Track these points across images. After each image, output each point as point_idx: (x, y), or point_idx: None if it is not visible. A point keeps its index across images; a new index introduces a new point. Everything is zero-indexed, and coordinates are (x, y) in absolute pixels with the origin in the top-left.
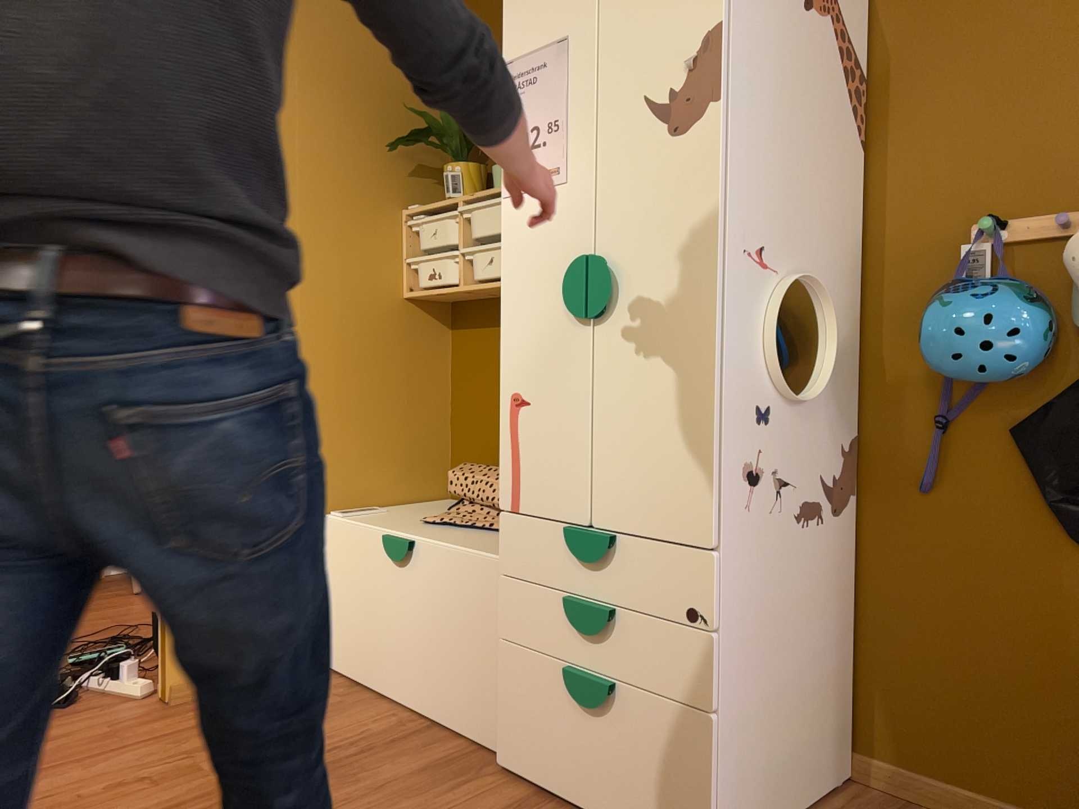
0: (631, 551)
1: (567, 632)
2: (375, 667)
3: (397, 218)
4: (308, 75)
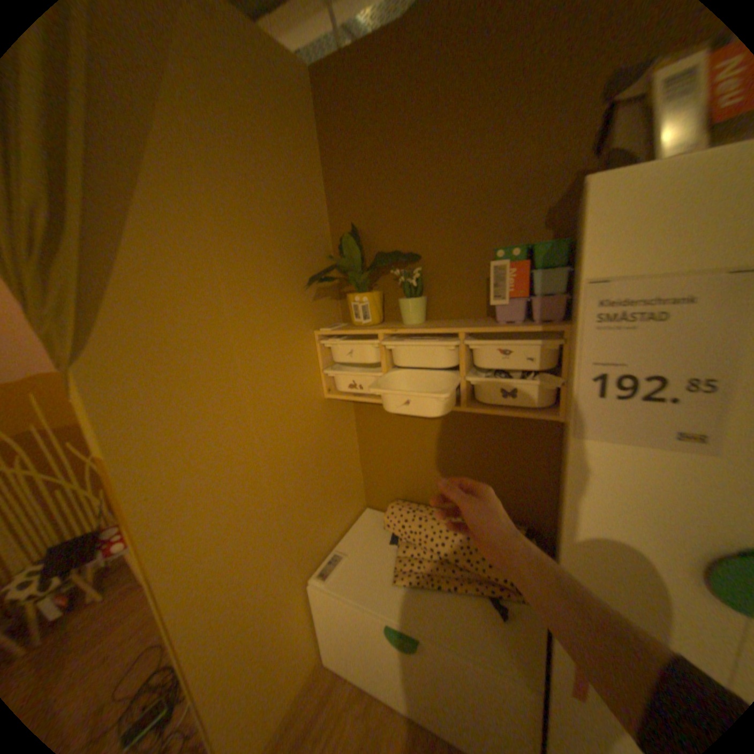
0: None
1: None
2: (381, 689)
3: (312, 340)
4: (218, 229)
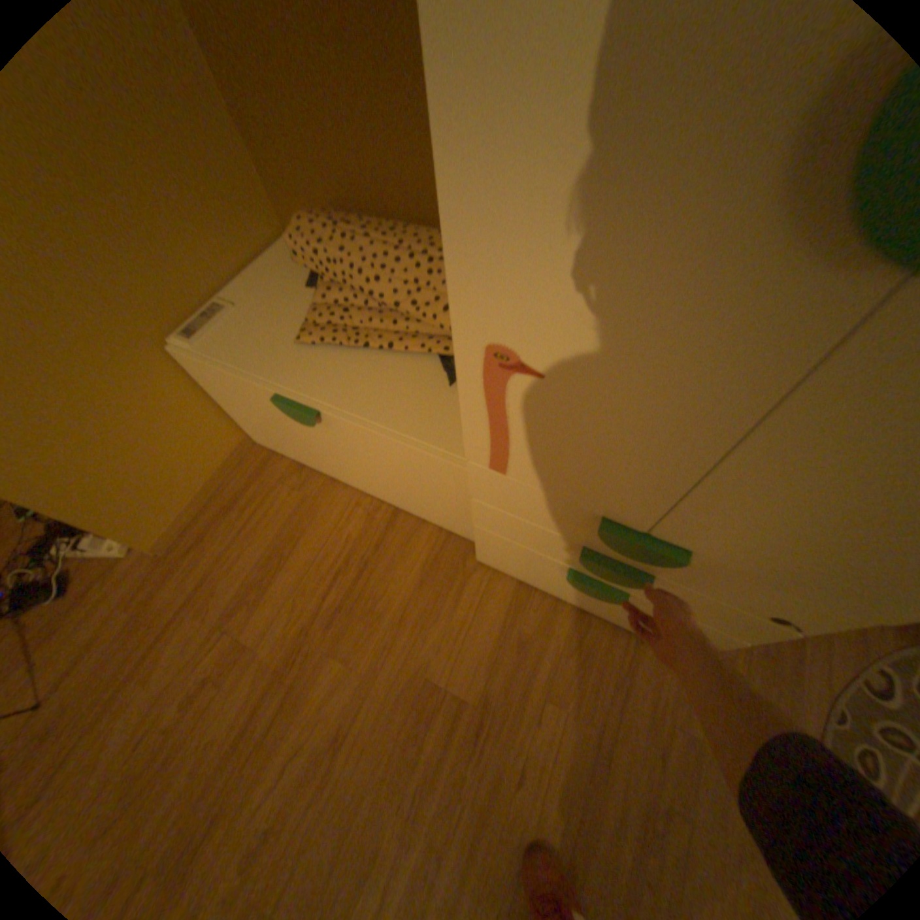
0: (711, 565)
1: (571, 555)
2: (317, 464)
3: None
4: None
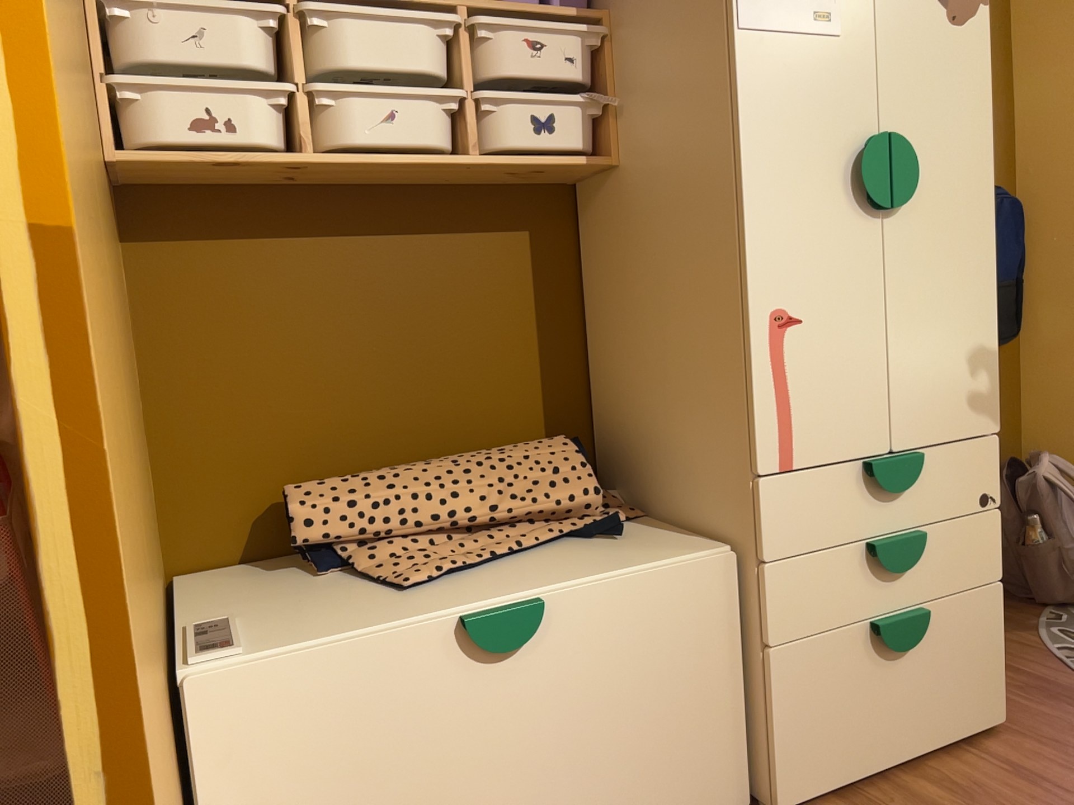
0: (930, 462)
1: (866, 584)
2: None
3: None
4: None
